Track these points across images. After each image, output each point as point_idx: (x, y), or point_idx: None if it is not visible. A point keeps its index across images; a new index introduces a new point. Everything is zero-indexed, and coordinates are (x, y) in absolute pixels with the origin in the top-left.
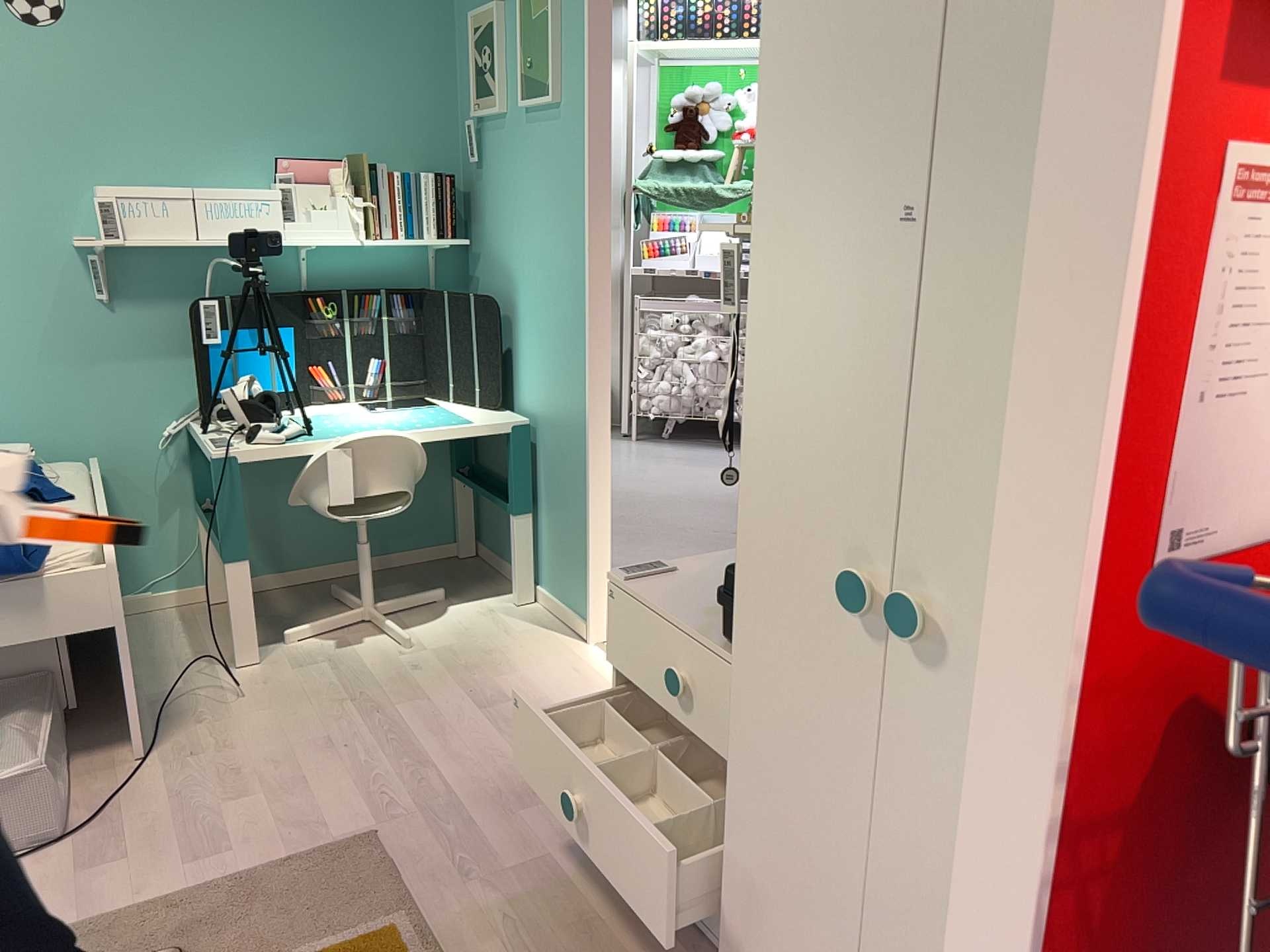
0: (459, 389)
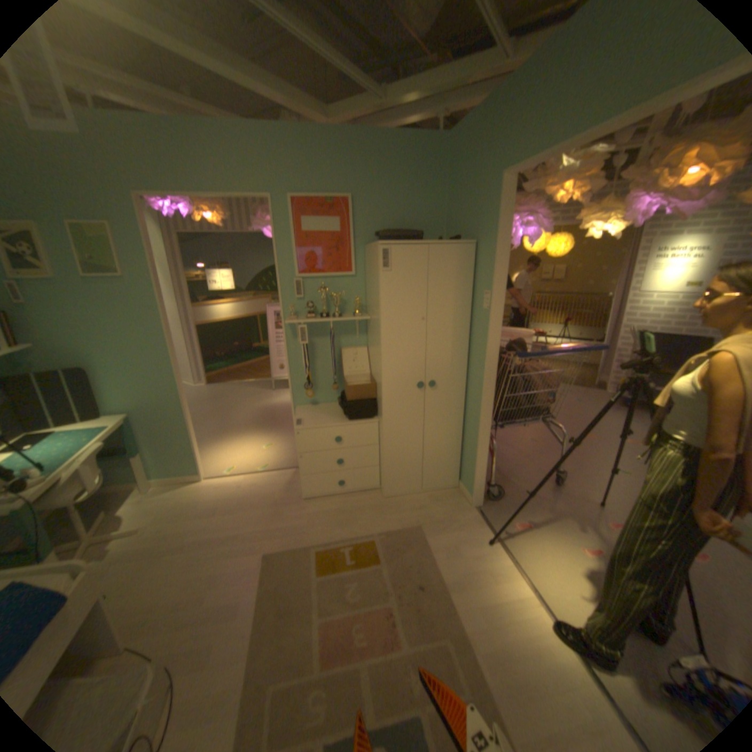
0: (60, 421)
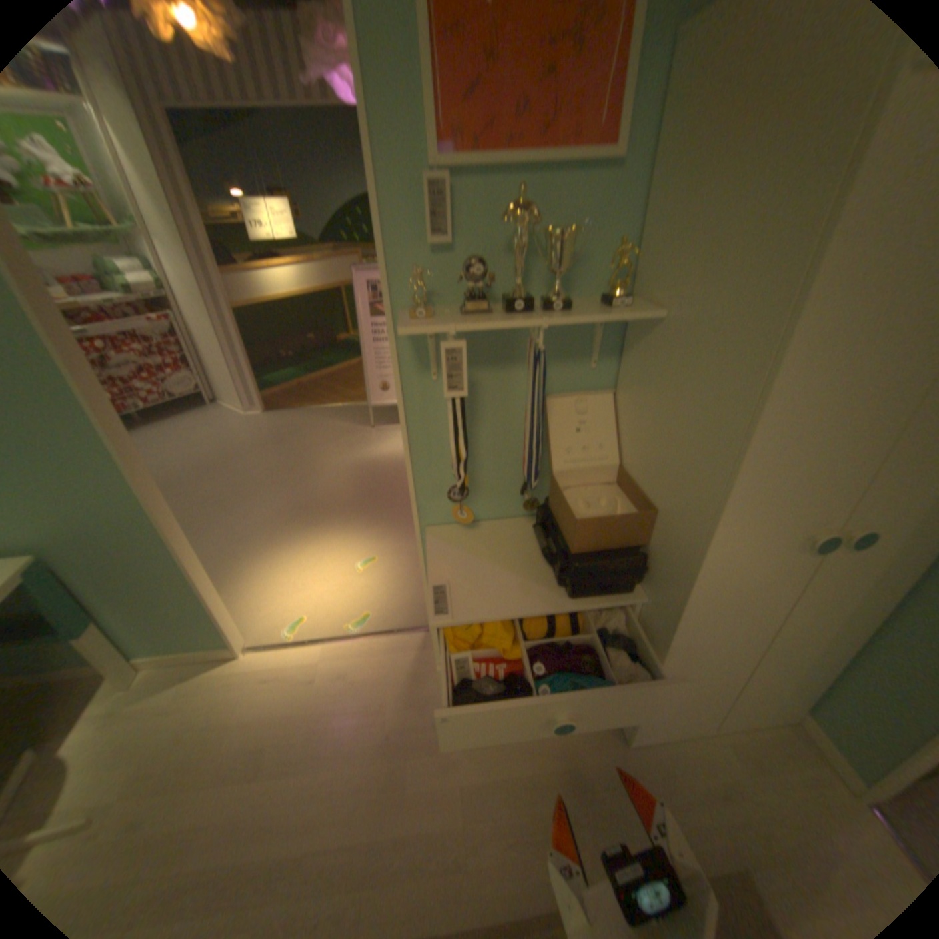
0: None
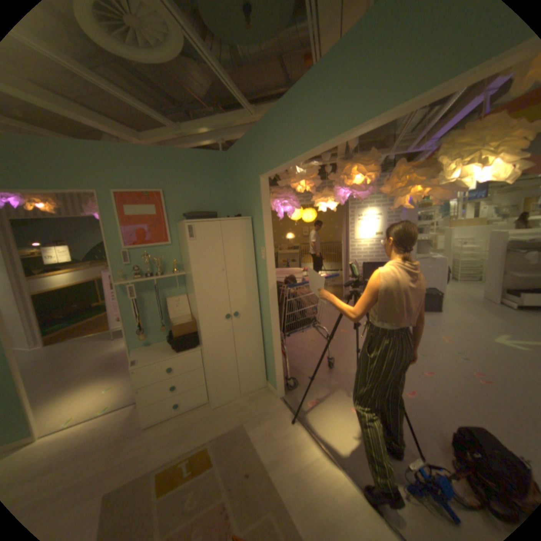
0: None
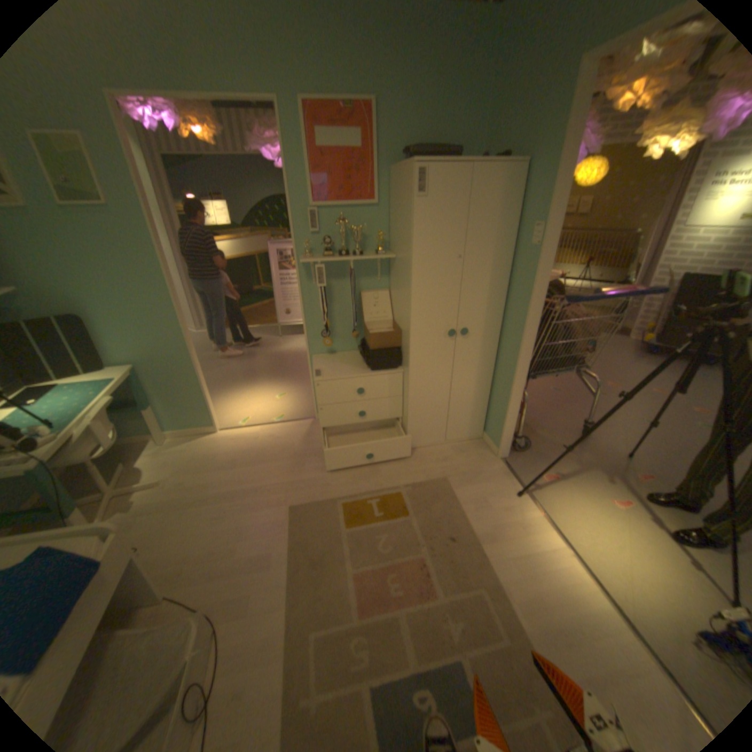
0: (61, 371)
